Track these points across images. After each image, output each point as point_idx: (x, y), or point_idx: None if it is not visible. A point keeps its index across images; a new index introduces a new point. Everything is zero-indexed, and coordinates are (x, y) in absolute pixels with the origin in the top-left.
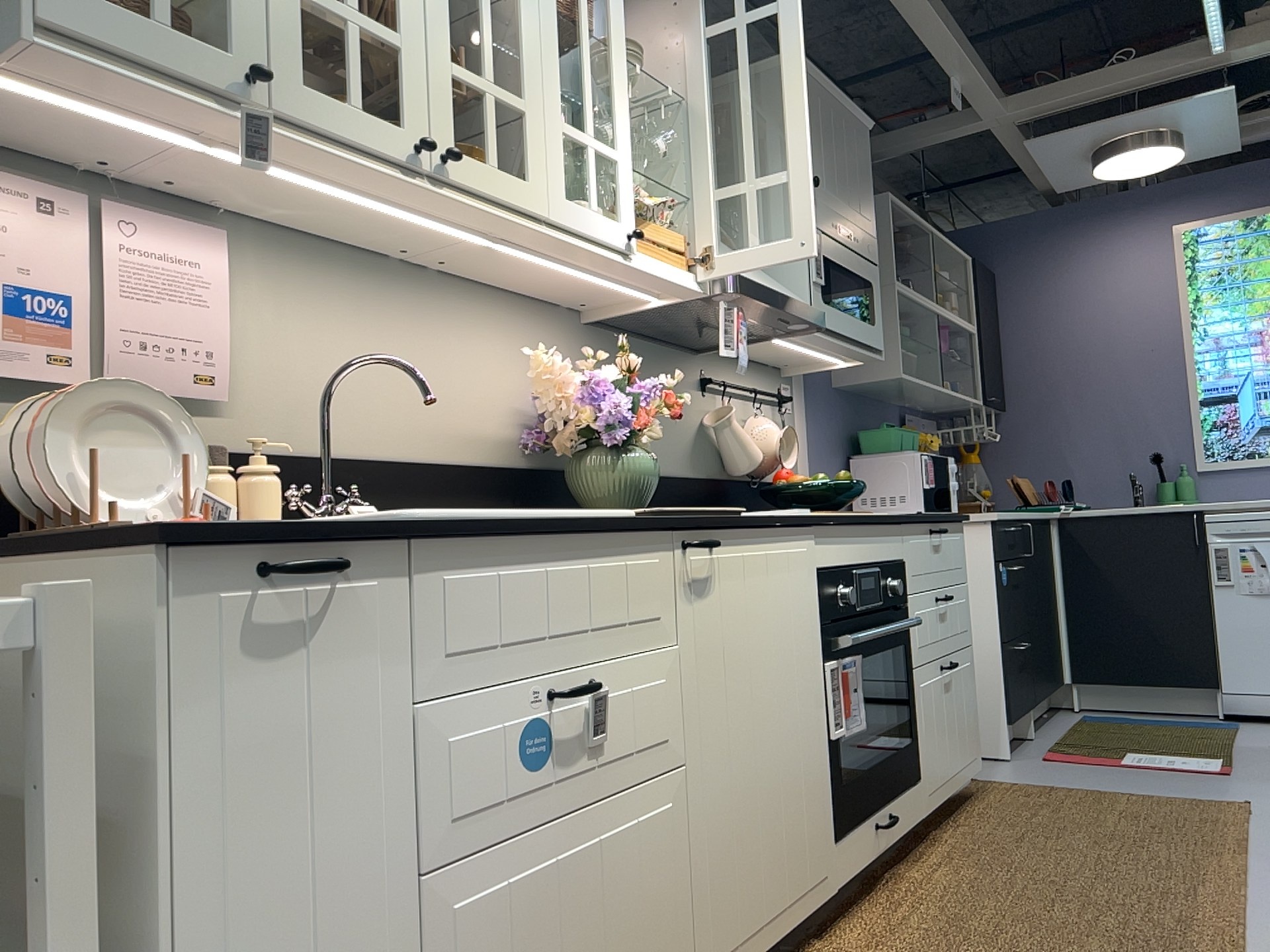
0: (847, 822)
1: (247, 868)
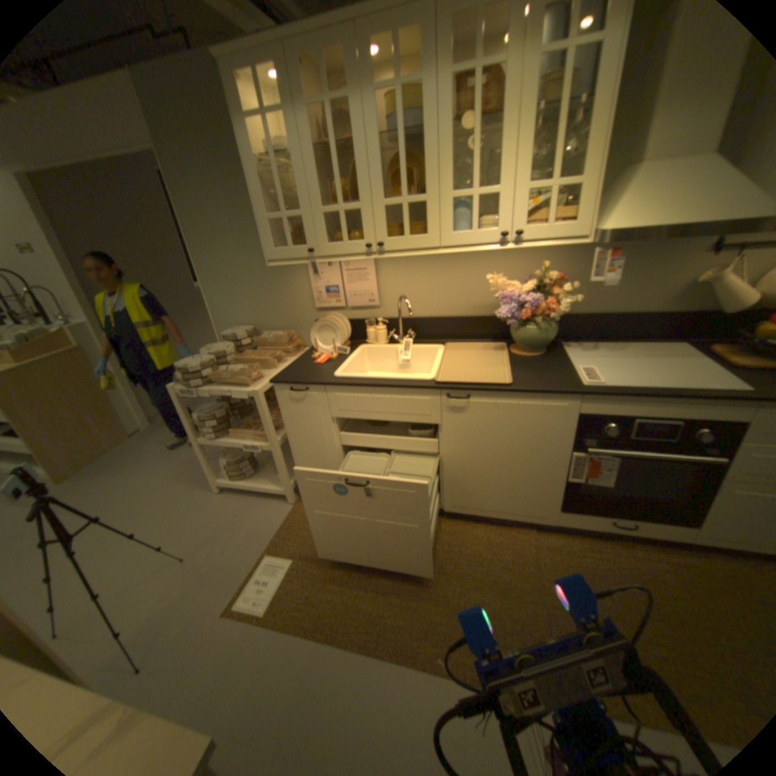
0: (578, 512)
1: (301, 435)
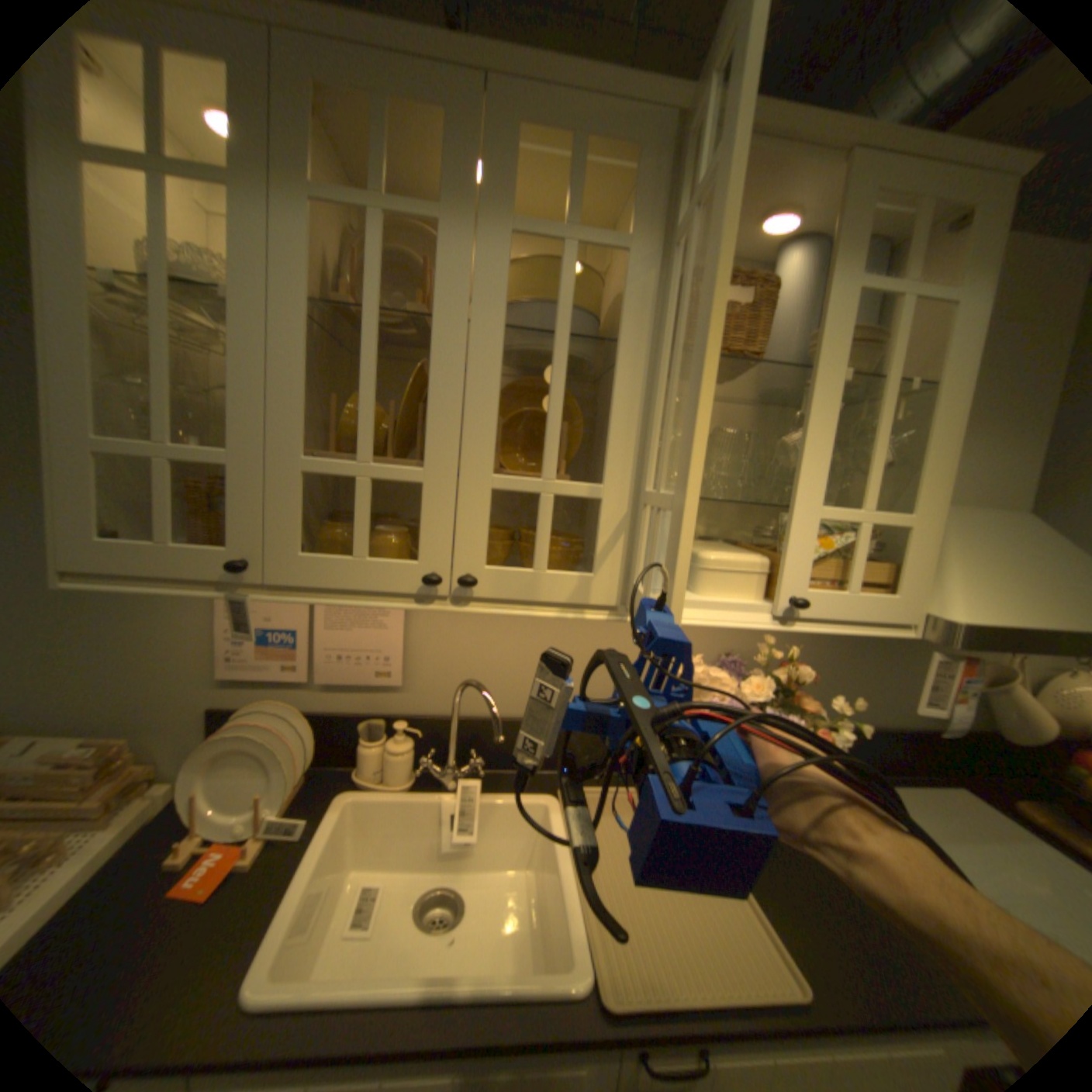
0: None
1: None
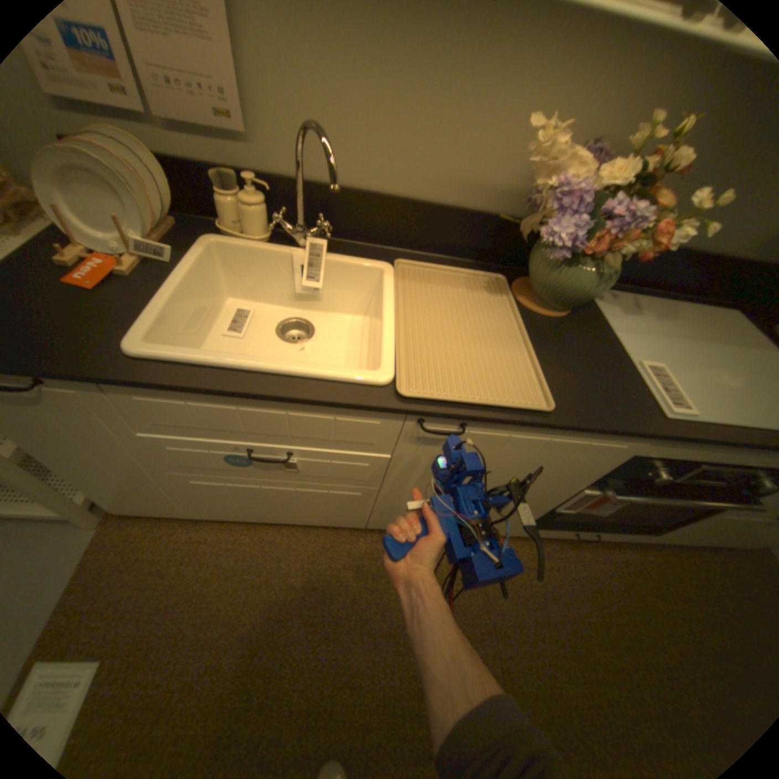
0: (544, 528)
1: (63, 453)
